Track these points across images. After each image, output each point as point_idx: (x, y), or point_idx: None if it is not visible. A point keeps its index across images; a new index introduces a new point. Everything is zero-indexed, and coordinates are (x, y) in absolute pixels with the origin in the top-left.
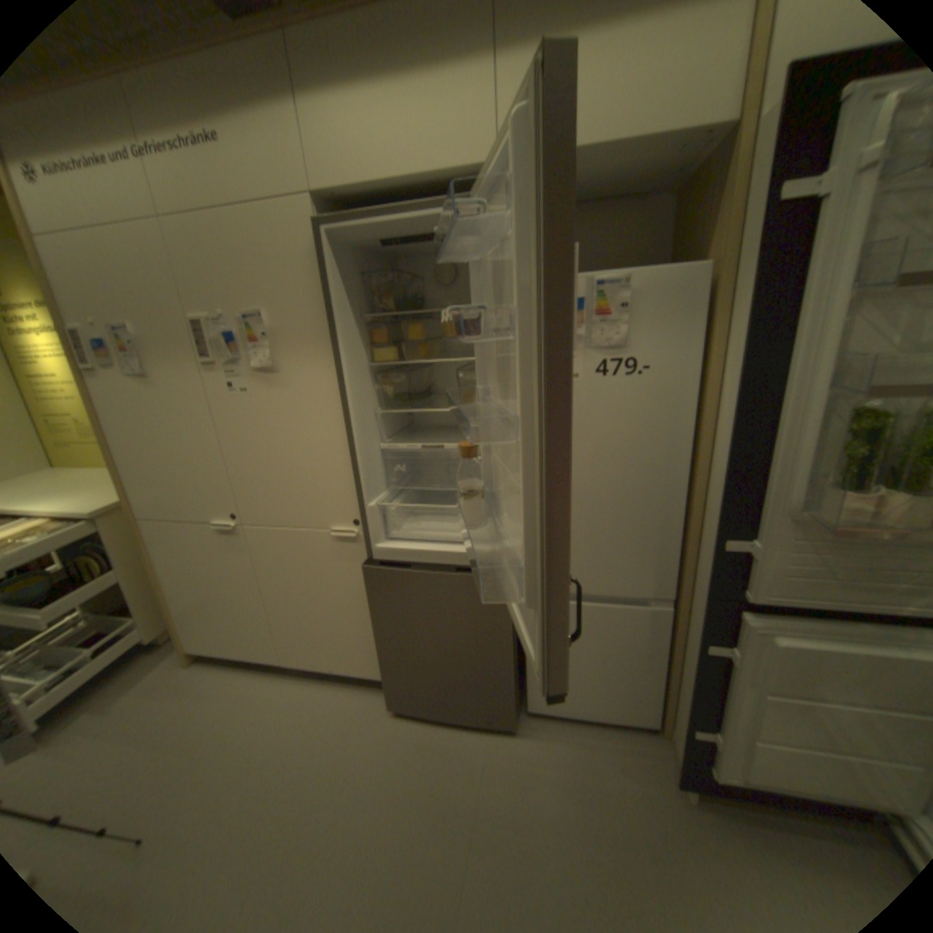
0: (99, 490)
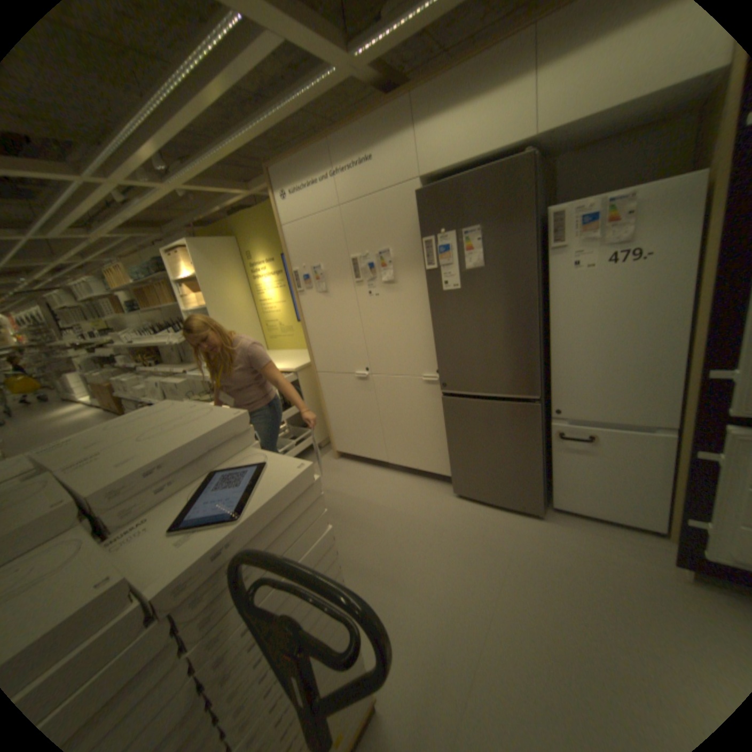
0: (295, 359)
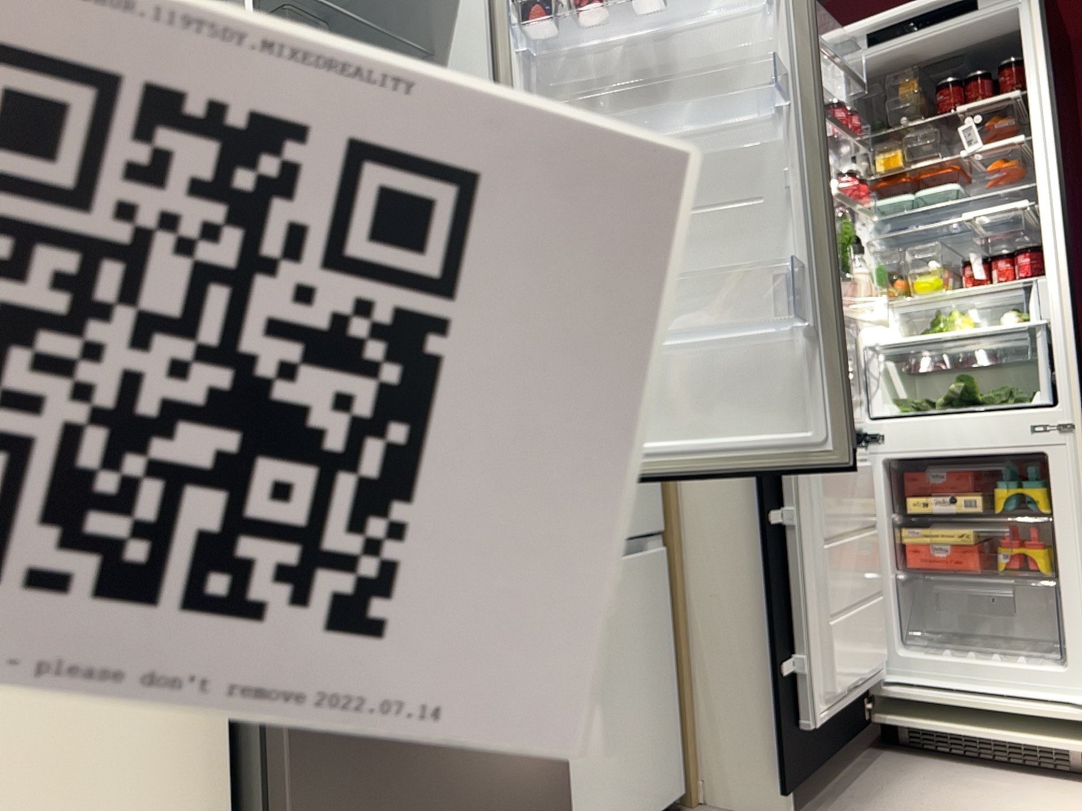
0: None
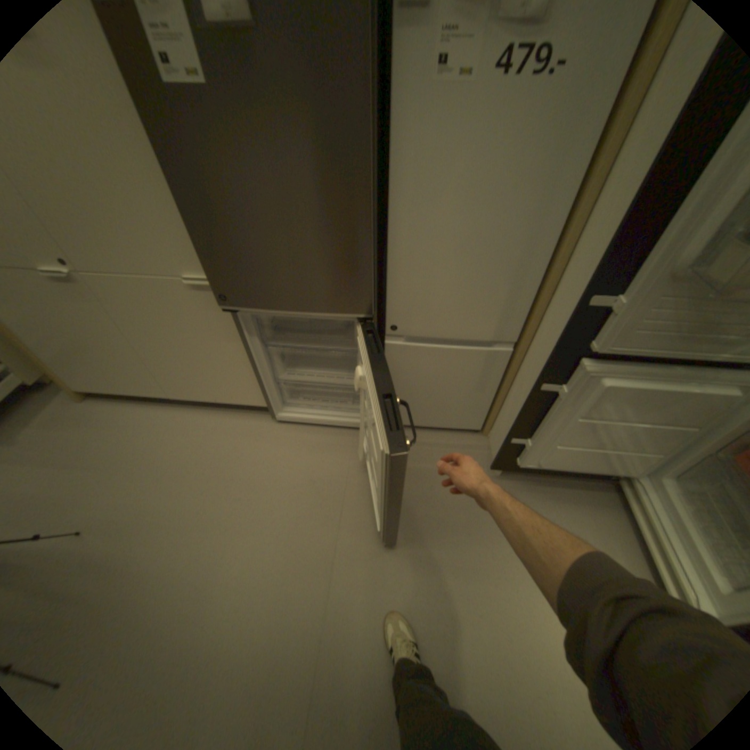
0: None
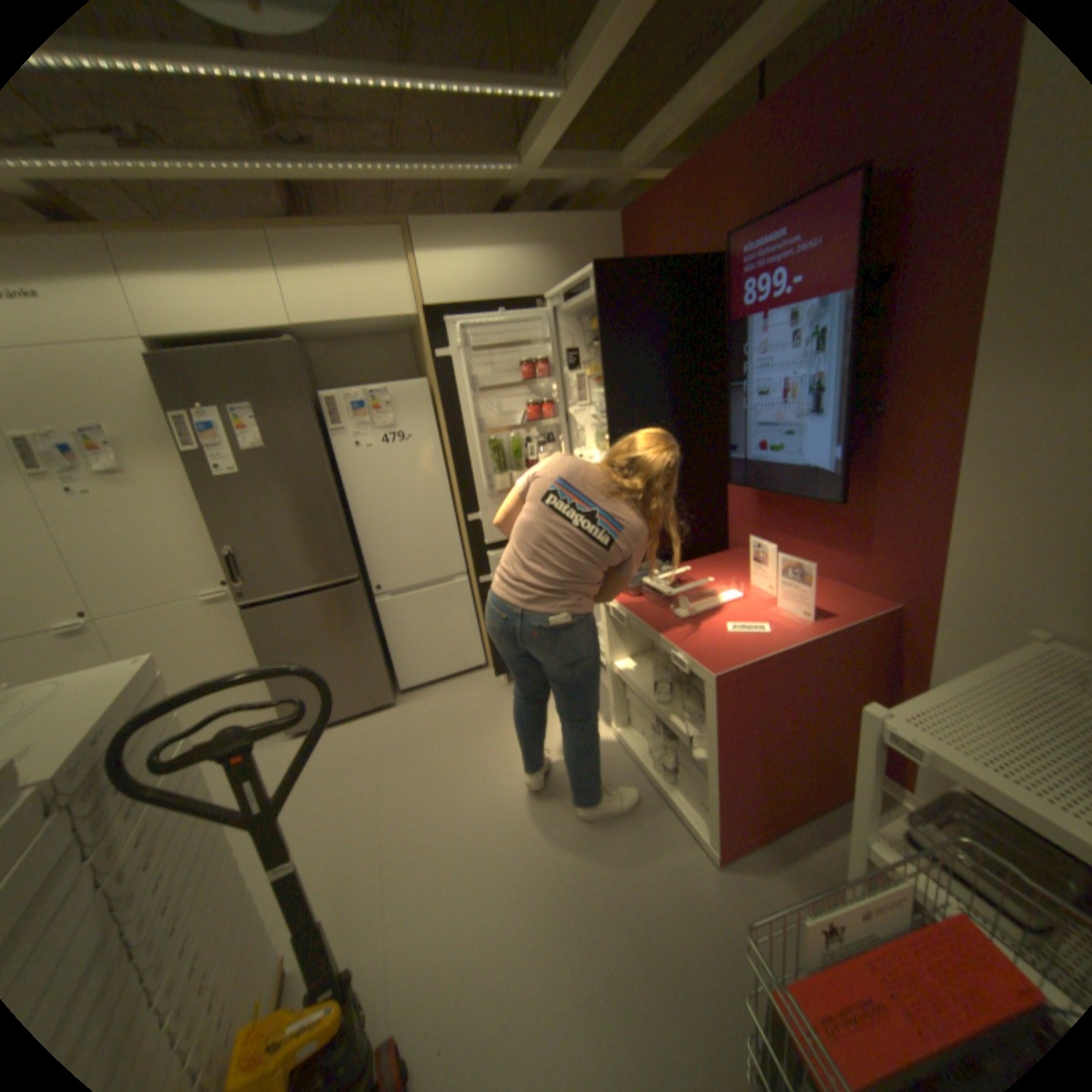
0: None
